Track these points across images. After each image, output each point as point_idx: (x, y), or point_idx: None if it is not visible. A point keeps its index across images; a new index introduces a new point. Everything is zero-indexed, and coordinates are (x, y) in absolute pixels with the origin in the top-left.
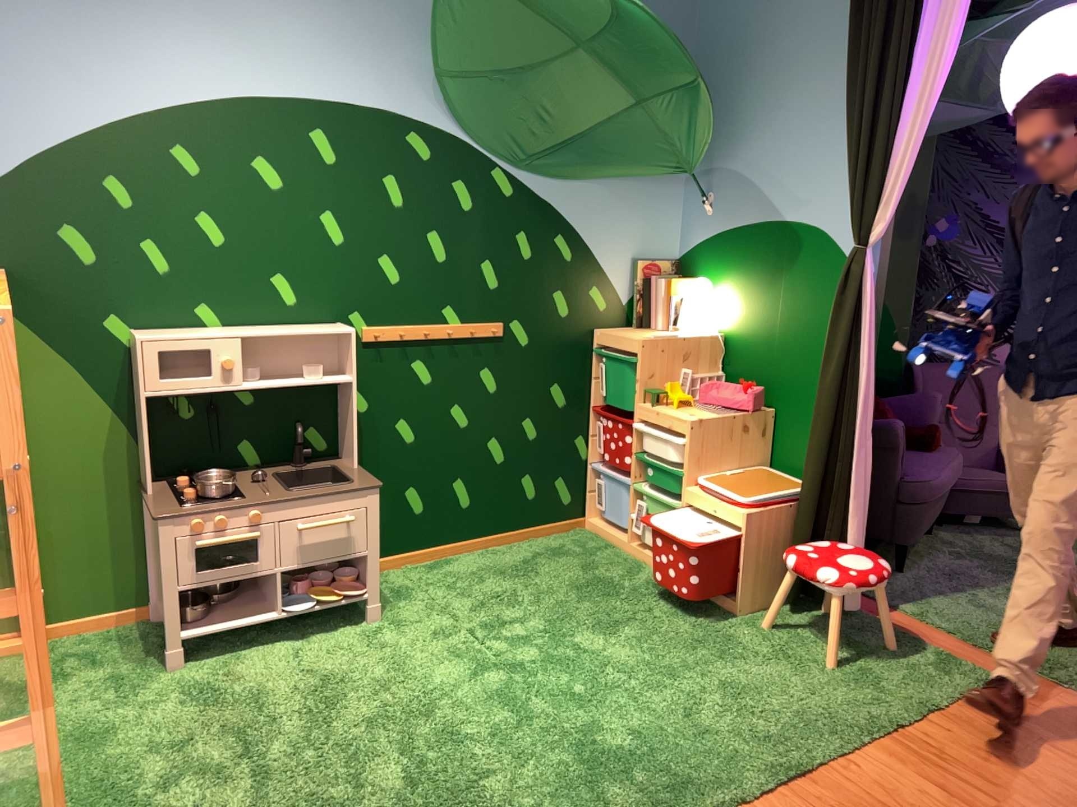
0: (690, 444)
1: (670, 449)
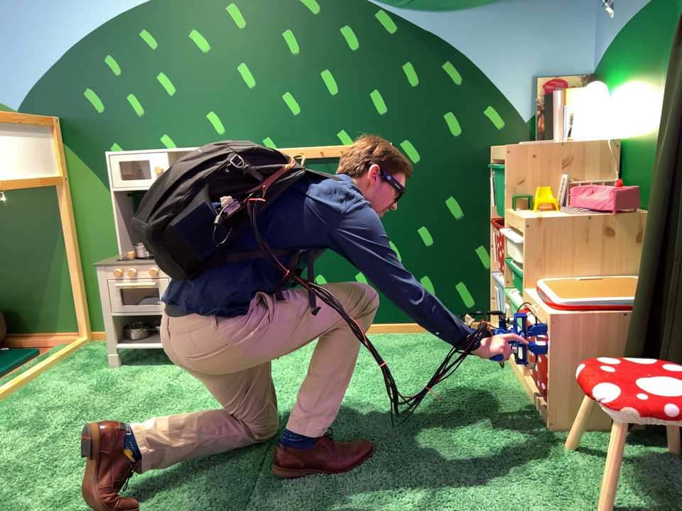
0: (527, 243)
1: (519, 251)
